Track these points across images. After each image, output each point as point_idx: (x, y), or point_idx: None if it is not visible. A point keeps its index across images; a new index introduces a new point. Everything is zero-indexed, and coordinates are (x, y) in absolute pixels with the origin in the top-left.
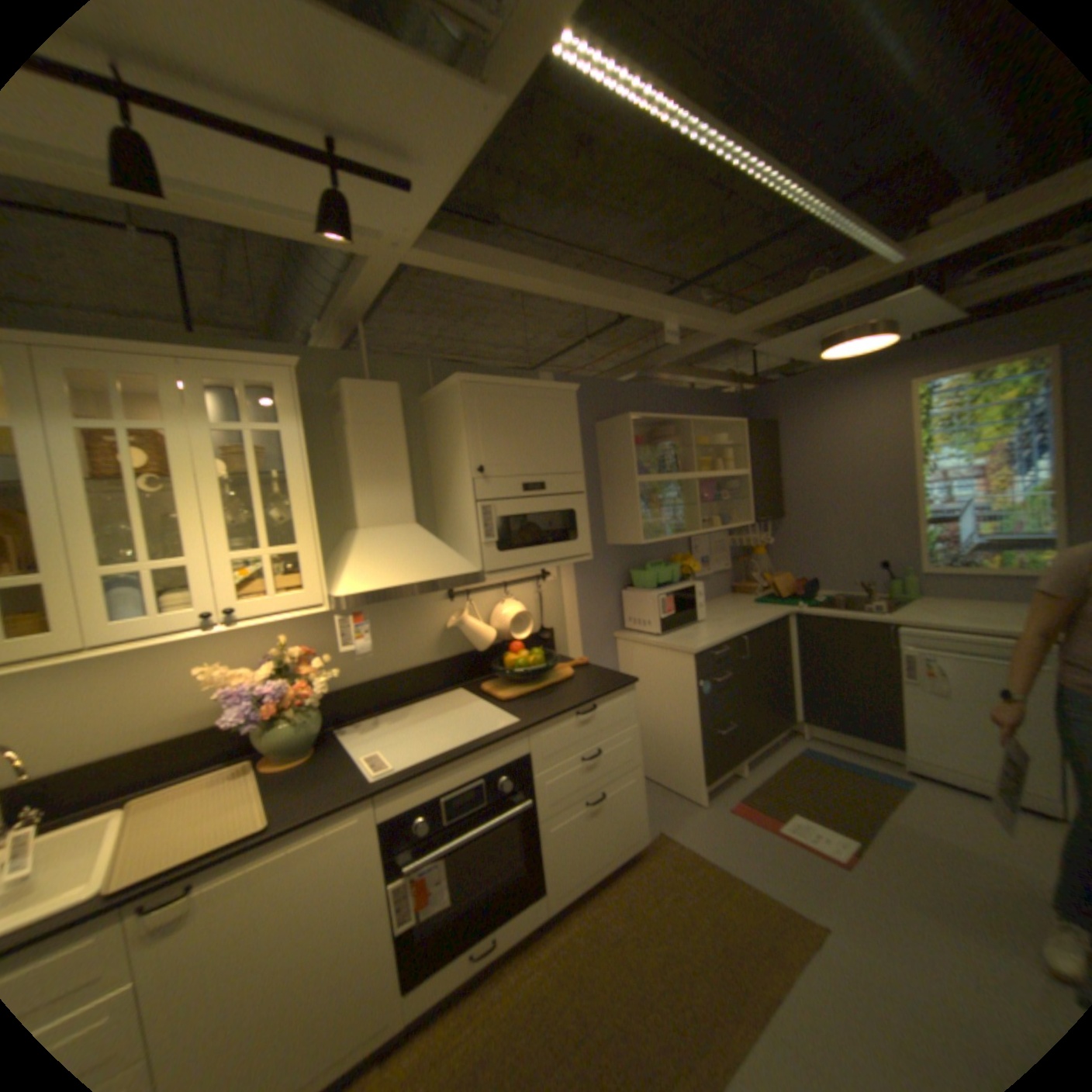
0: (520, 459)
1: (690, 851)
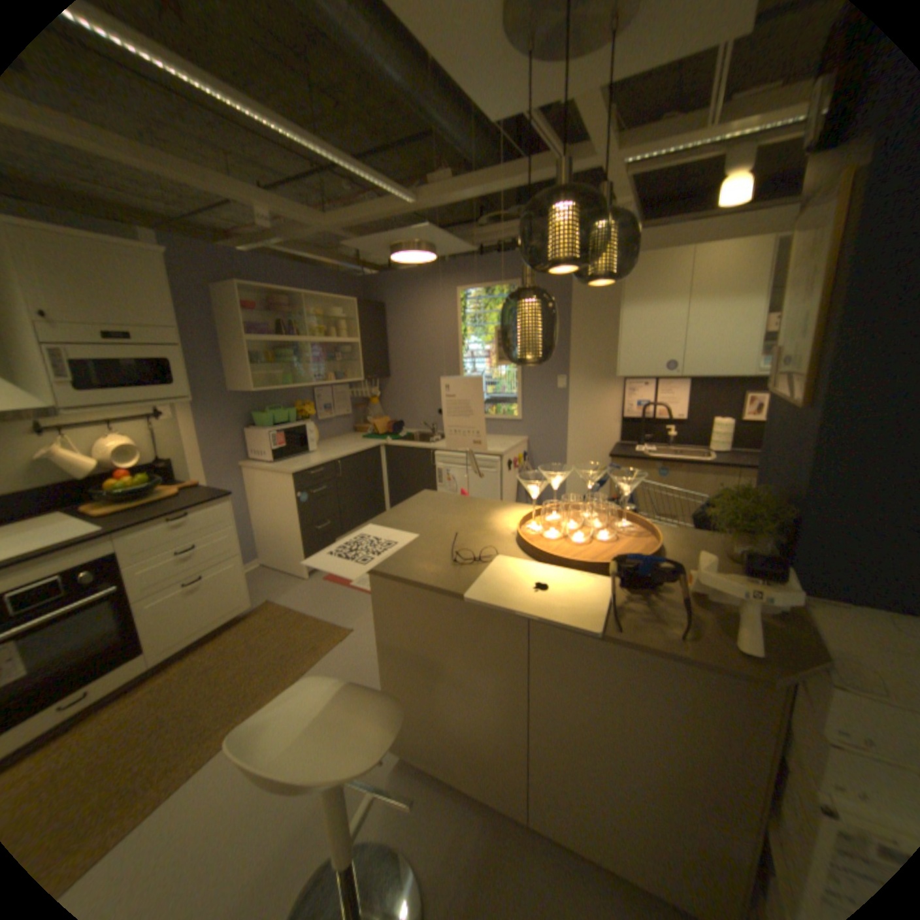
0: (97, 308)
1: (283, 606)
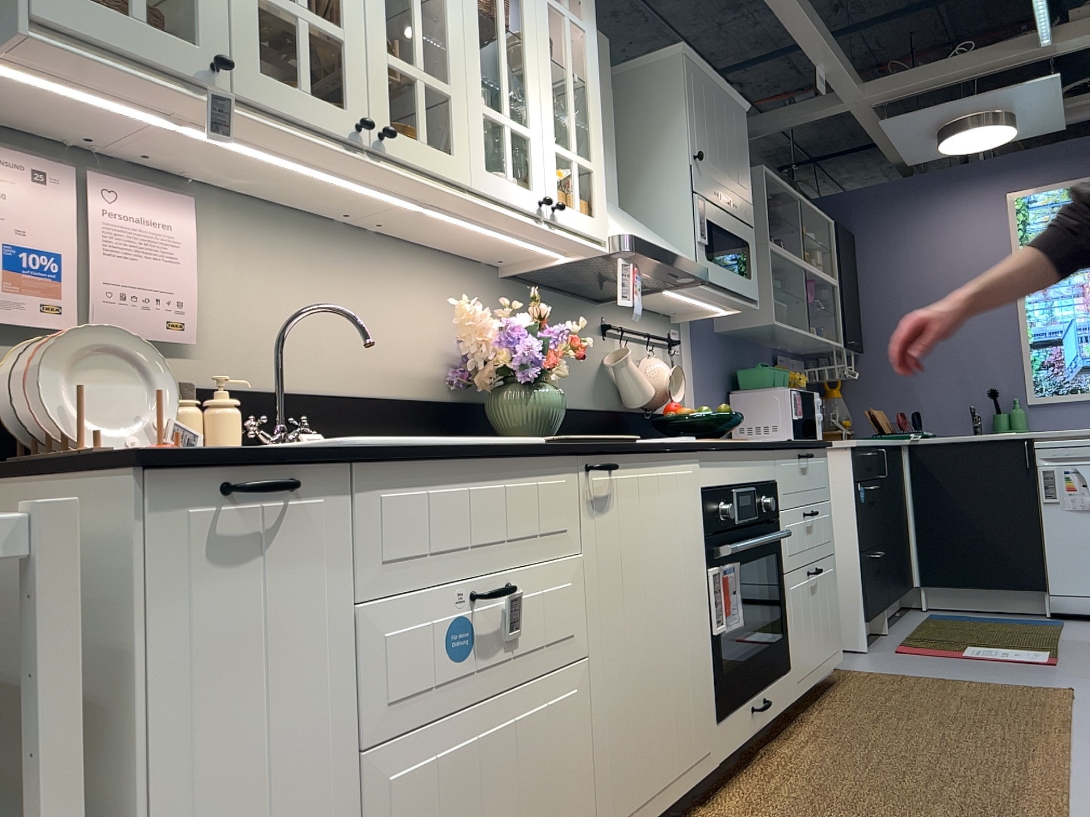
0: (718, 163)
1: (881, 672)
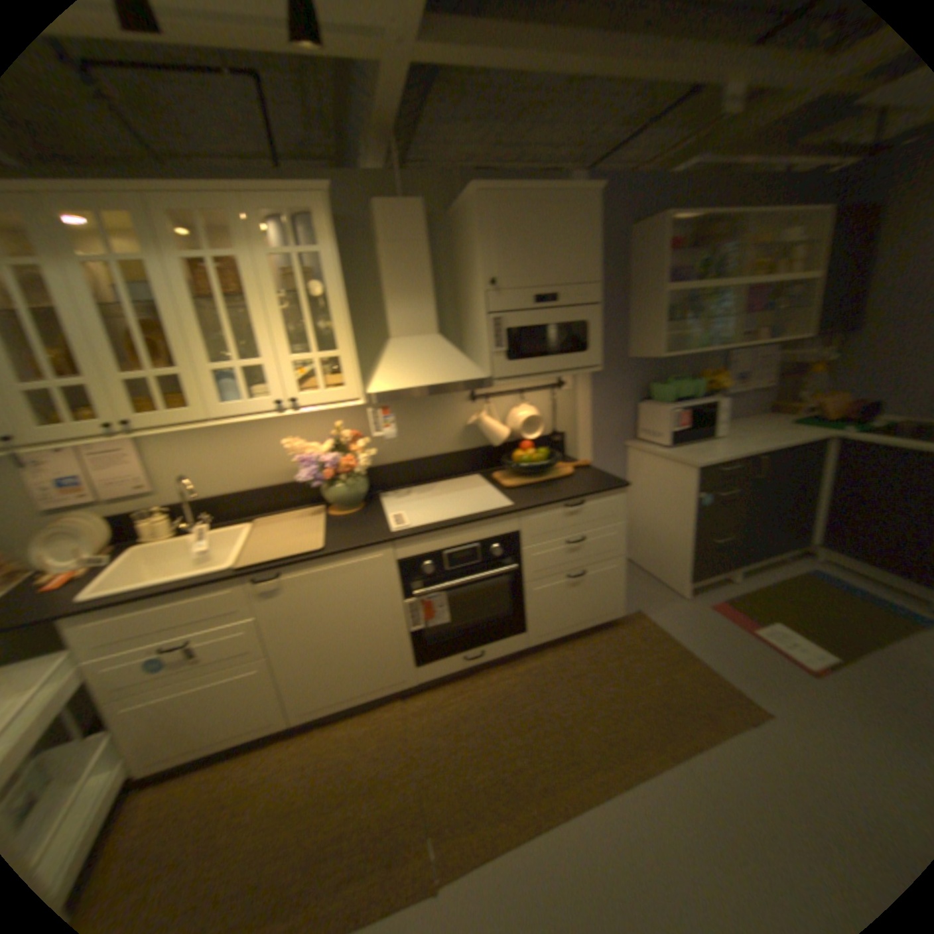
0: (535, 269)
1: (662, 629)
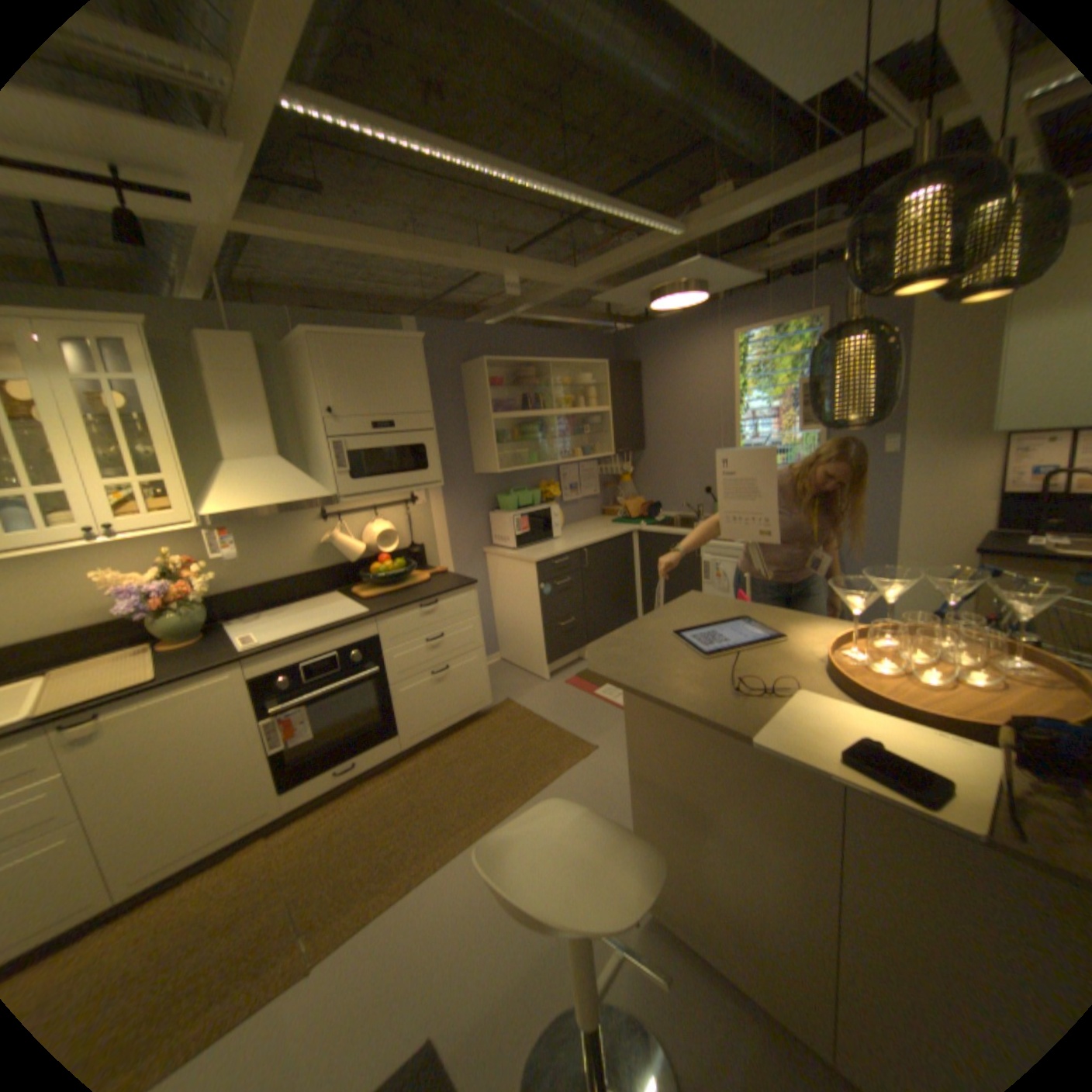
0: (368, 400)
1: (523, 708)
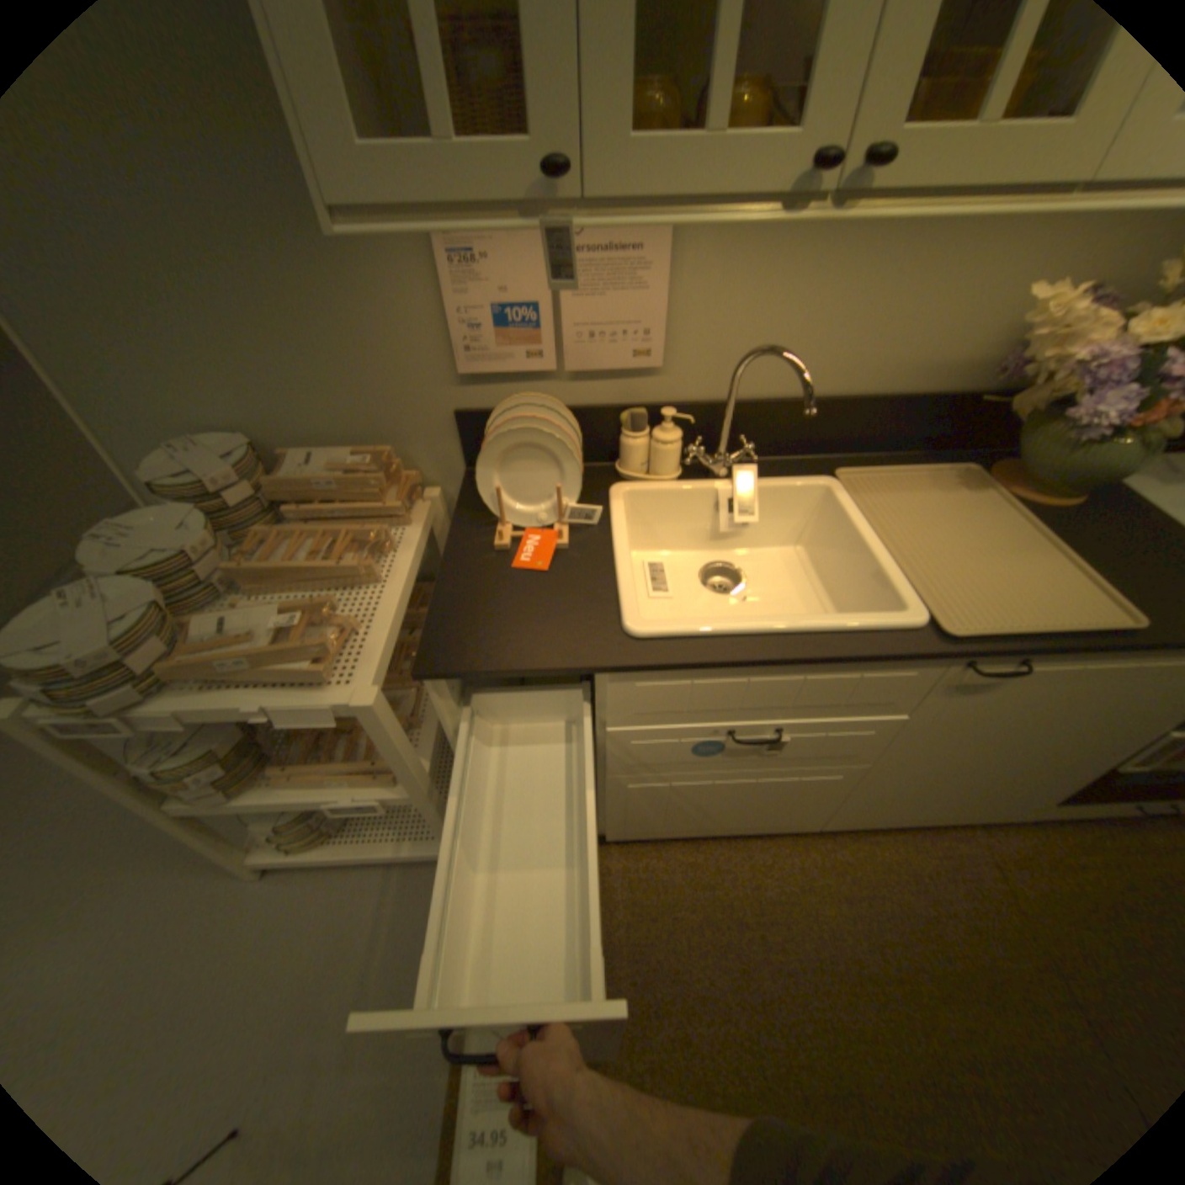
0: None
1: None
